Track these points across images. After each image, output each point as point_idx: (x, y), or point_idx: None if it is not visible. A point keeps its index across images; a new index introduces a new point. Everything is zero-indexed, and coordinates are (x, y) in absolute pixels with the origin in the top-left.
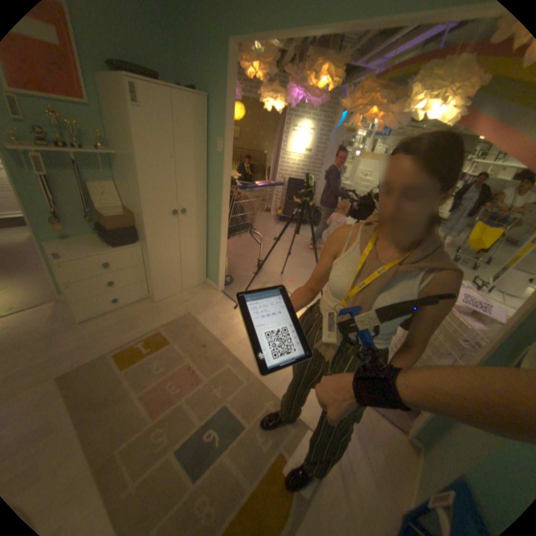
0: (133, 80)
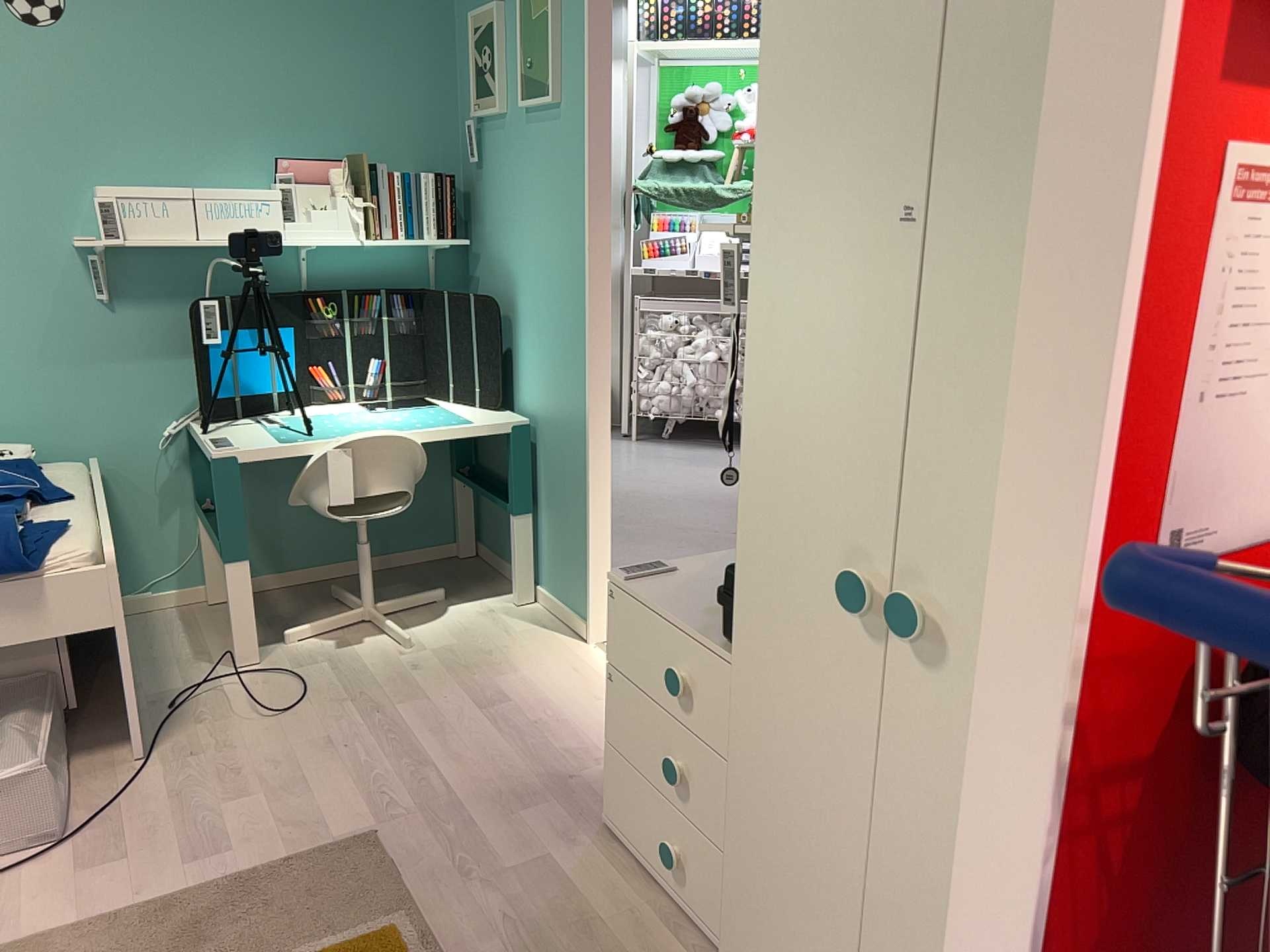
0: None
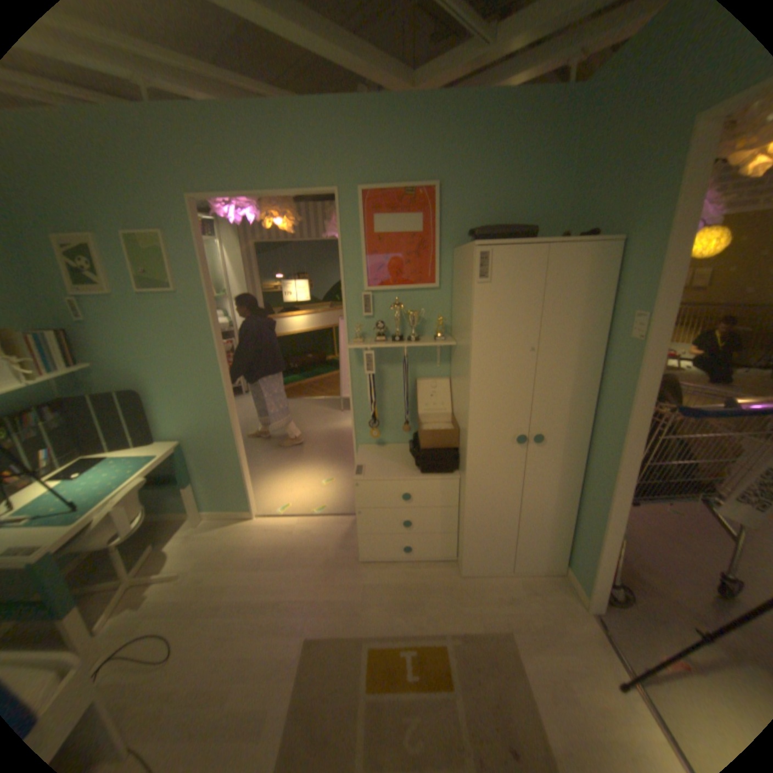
0: (488, 246)
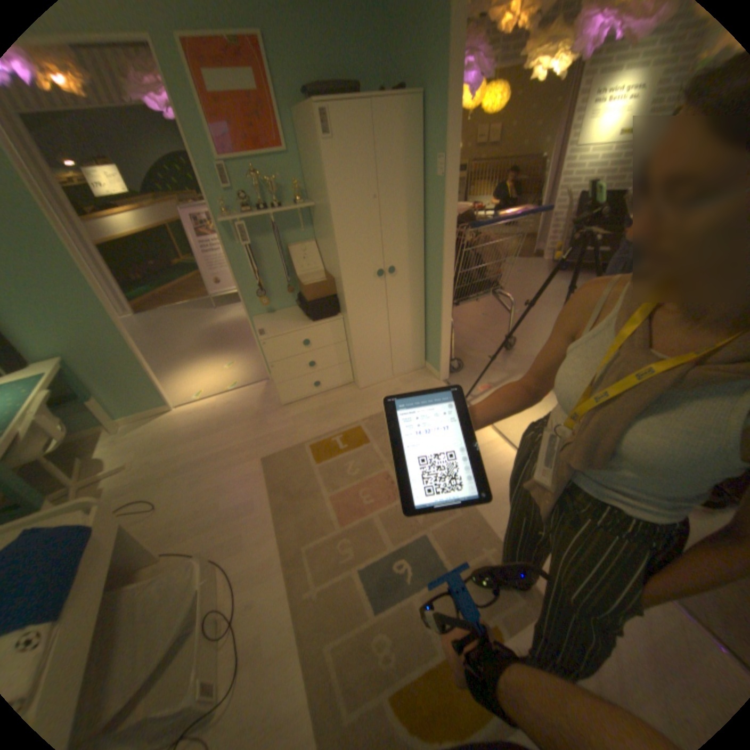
0: (323, 103)
